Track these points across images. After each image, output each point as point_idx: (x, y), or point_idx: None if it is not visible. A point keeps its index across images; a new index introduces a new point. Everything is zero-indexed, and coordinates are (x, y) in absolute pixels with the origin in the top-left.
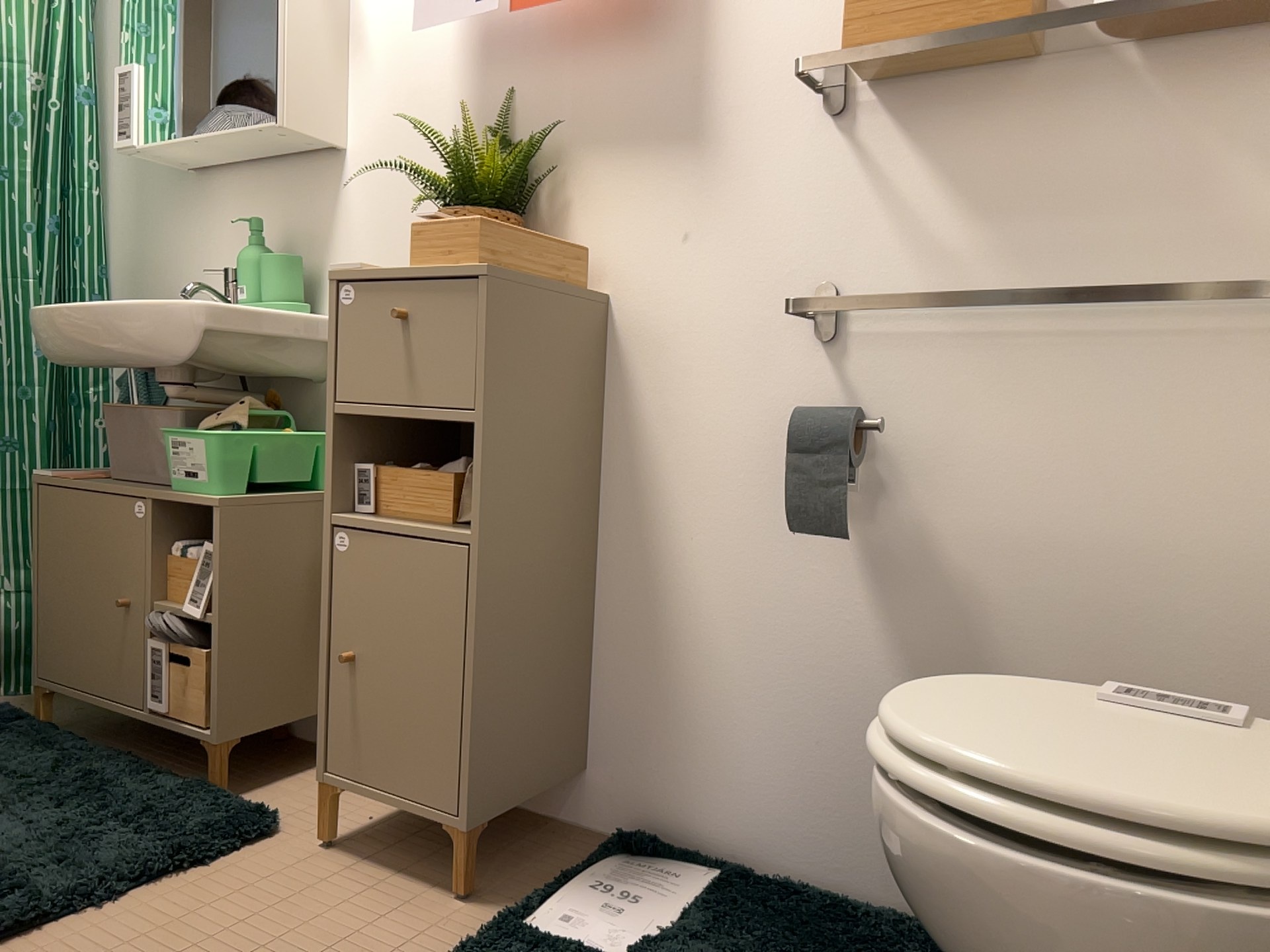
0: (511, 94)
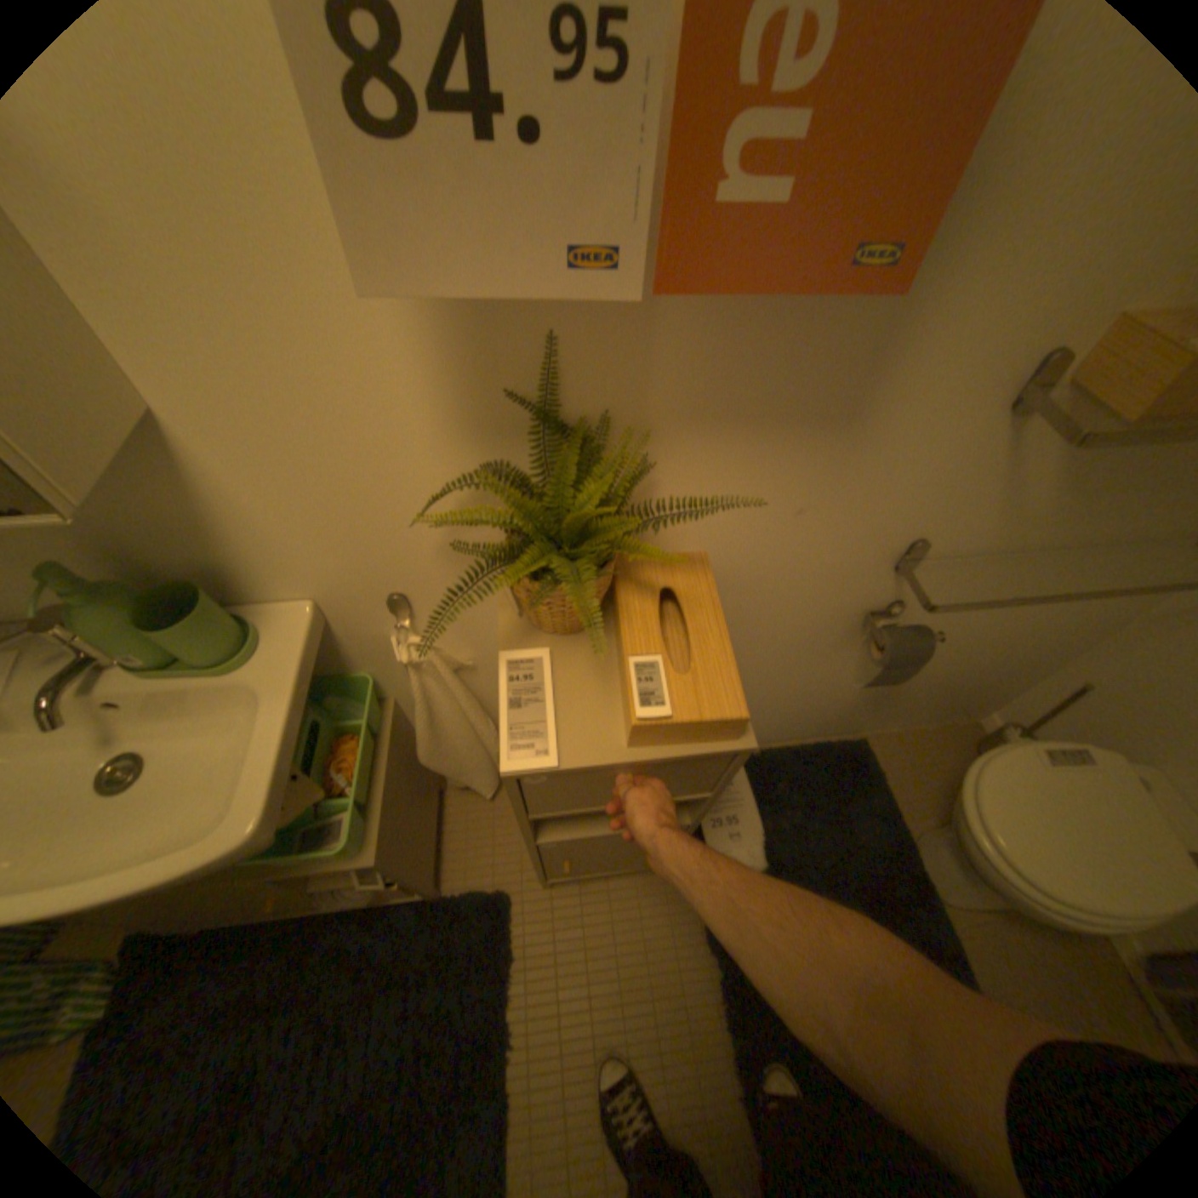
0: (548, 335)
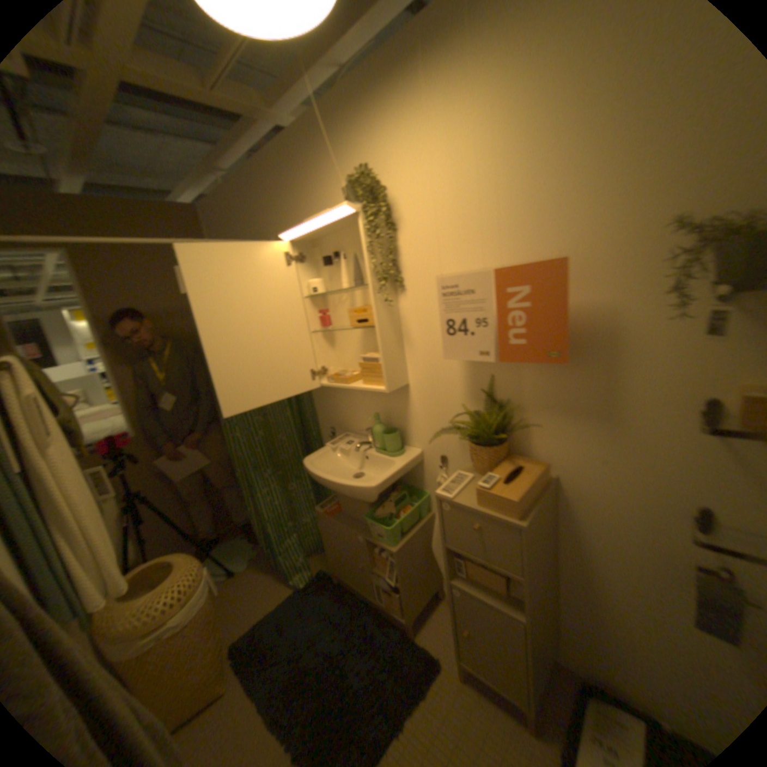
0: (492, 376)
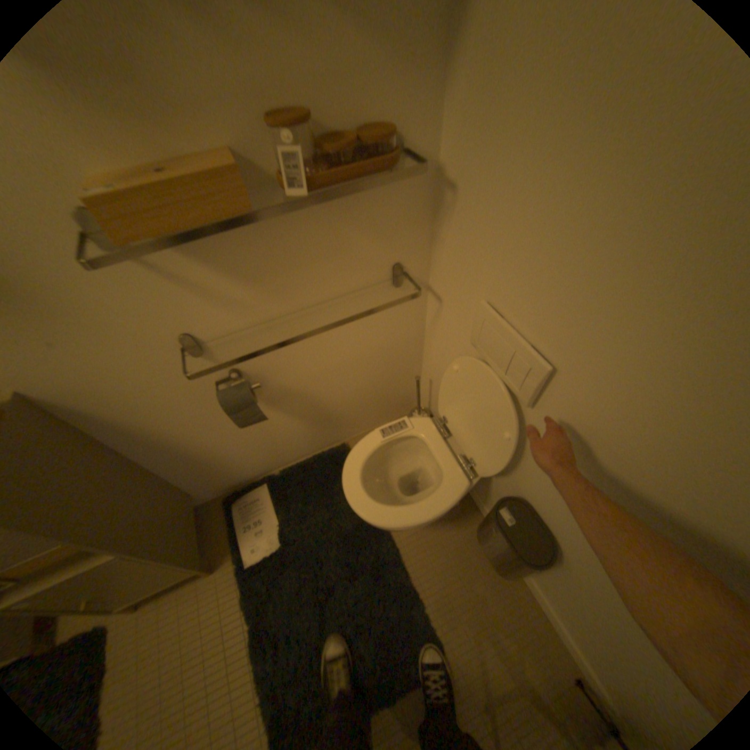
0: None
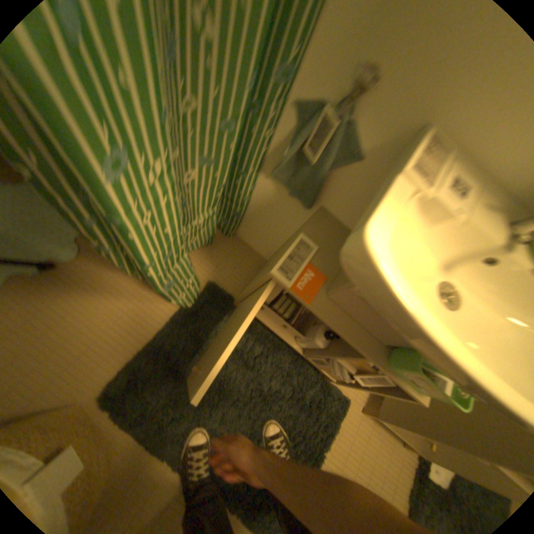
0: None
